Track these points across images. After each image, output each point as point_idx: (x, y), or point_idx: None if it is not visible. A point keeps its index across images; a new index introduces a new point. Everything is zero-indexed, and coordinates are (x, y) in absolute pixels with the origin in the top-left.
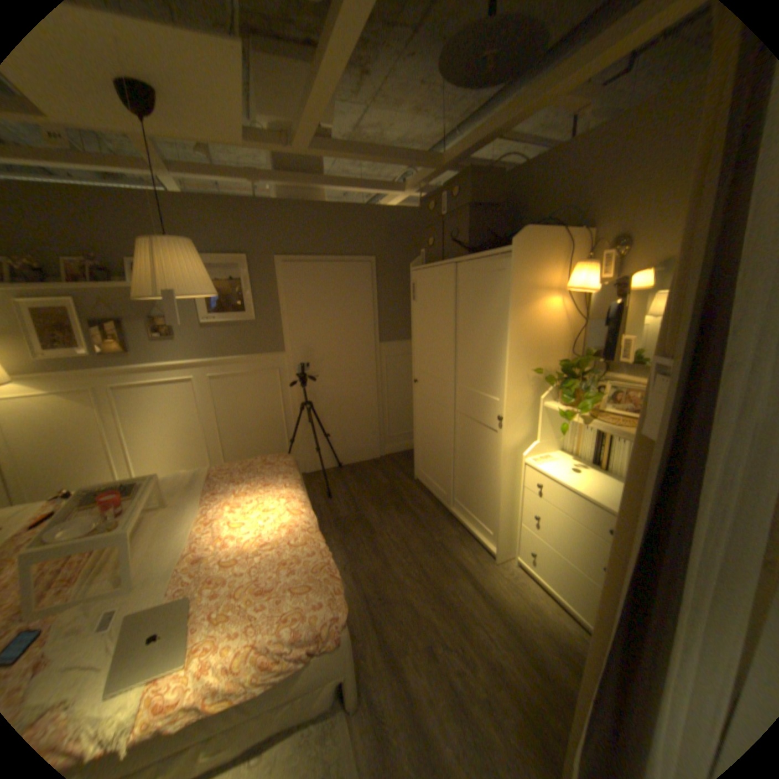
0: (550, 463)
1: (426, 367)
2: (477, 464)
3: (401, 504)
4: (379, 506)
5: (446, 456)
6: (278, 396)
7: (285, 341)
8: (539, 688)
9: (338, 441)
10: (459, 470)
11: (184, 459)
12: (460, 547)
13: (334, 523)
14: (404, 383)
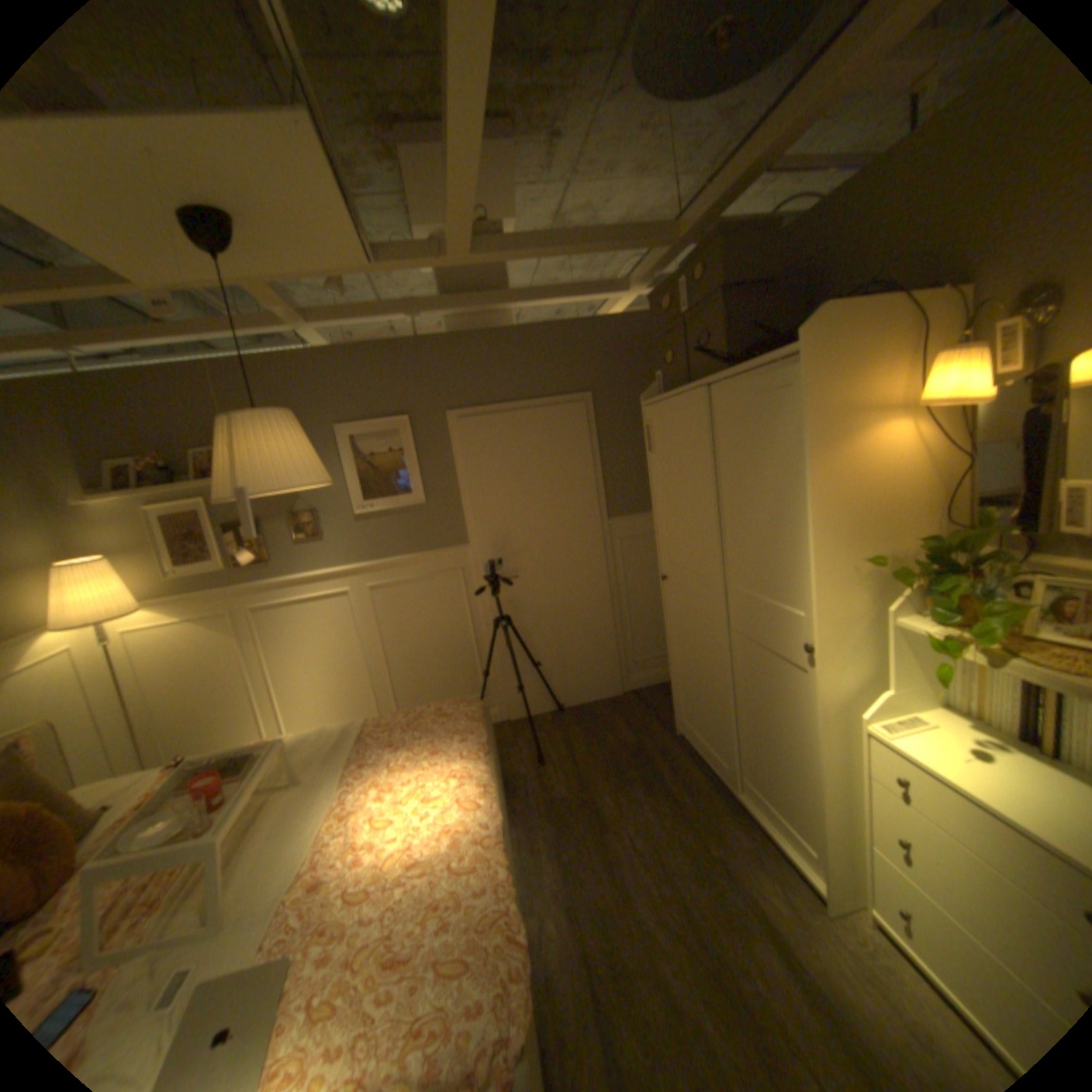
0: (922, 736)
1: (678, 555)
2: (776, 724)
3: (653, 781)
4: (618, 783)
5: (721, 705)
6: (464, 608)
7: (468, 529)
8: None
9: (554, 672)
10: (747, 730)
11: (342, 702)
12: (758, 872)
13: (546, 810)
14: (652, 578)
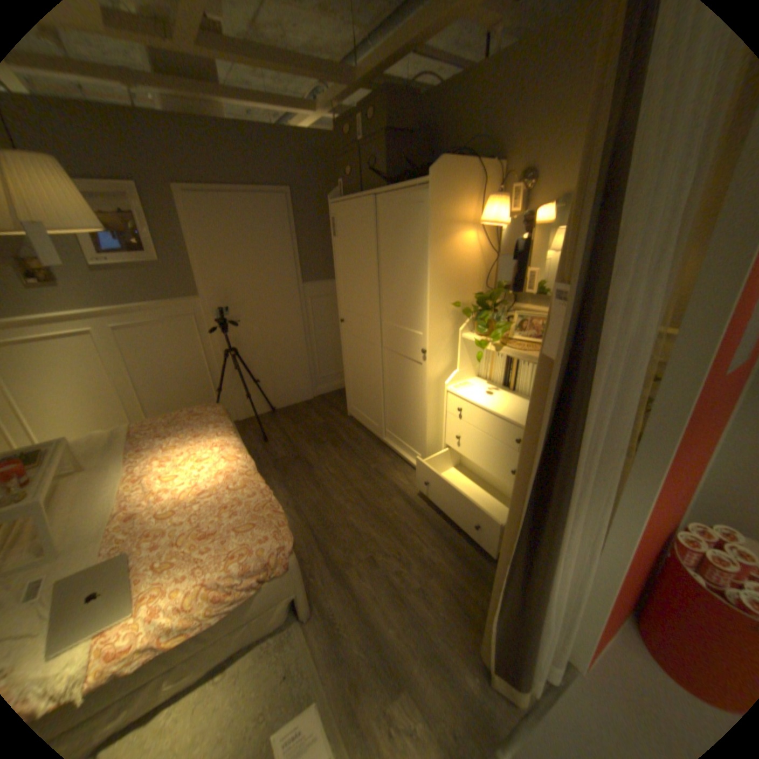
0: (467, 389)
1: (351, 306)
2: (404, 395)
3: (336, 440)
4: (316, 444)
5: (375, 391)
6: (197, 344)
7: (197, 284)
8: (461, 571)
9: (268, 386)
10: (389, 403)
11: (96, 418)
12: (393, 470)
13: (273, 464)
14: (331, 324)
